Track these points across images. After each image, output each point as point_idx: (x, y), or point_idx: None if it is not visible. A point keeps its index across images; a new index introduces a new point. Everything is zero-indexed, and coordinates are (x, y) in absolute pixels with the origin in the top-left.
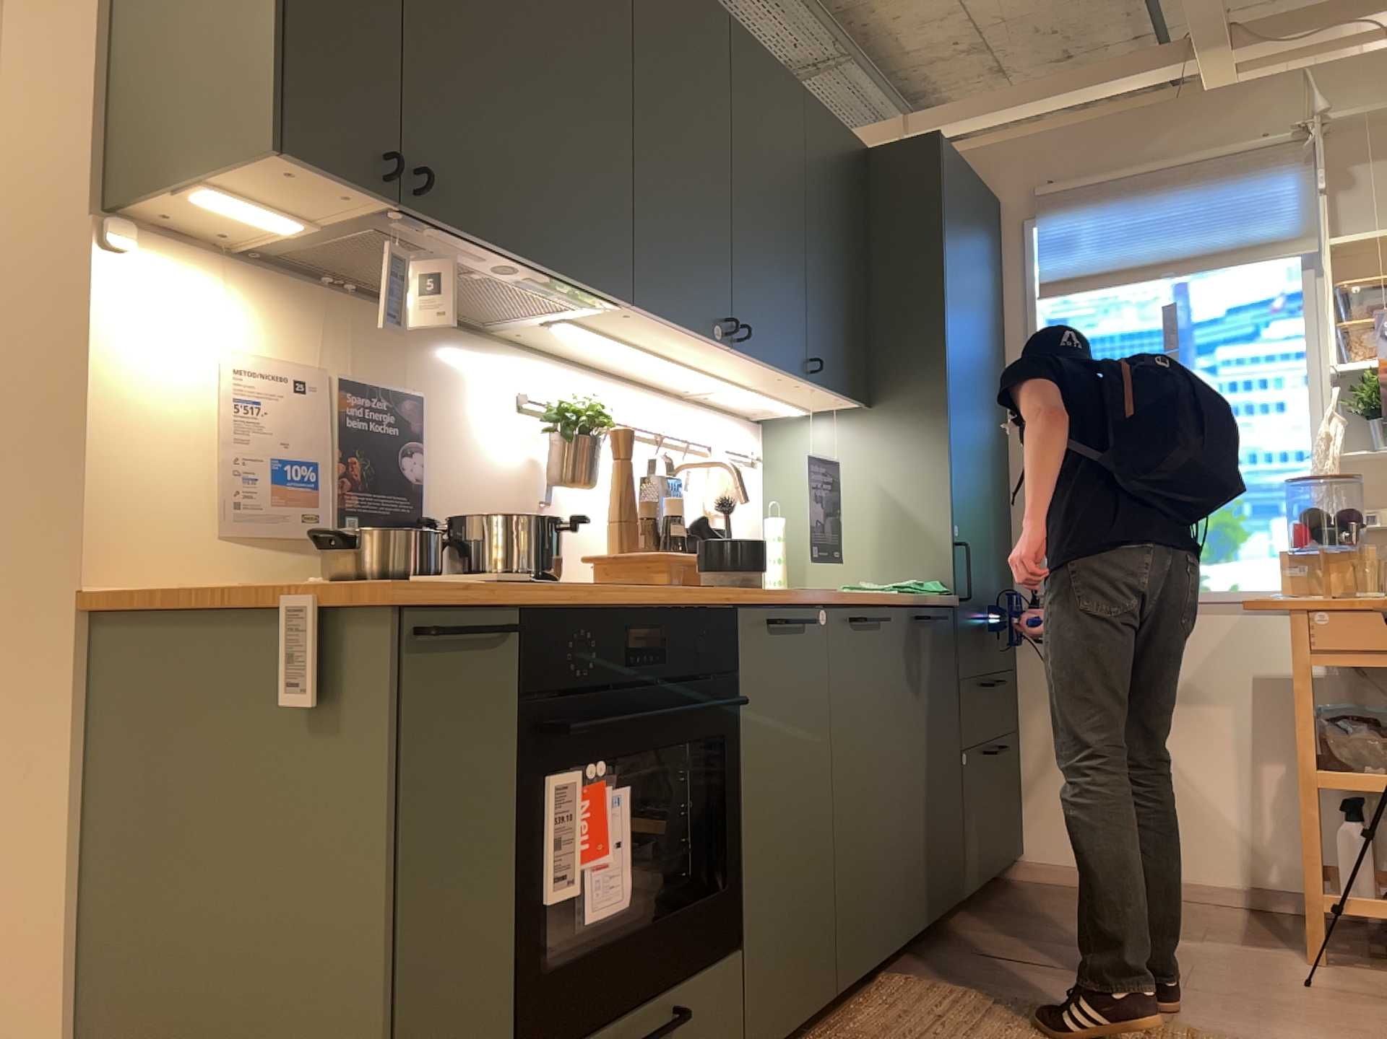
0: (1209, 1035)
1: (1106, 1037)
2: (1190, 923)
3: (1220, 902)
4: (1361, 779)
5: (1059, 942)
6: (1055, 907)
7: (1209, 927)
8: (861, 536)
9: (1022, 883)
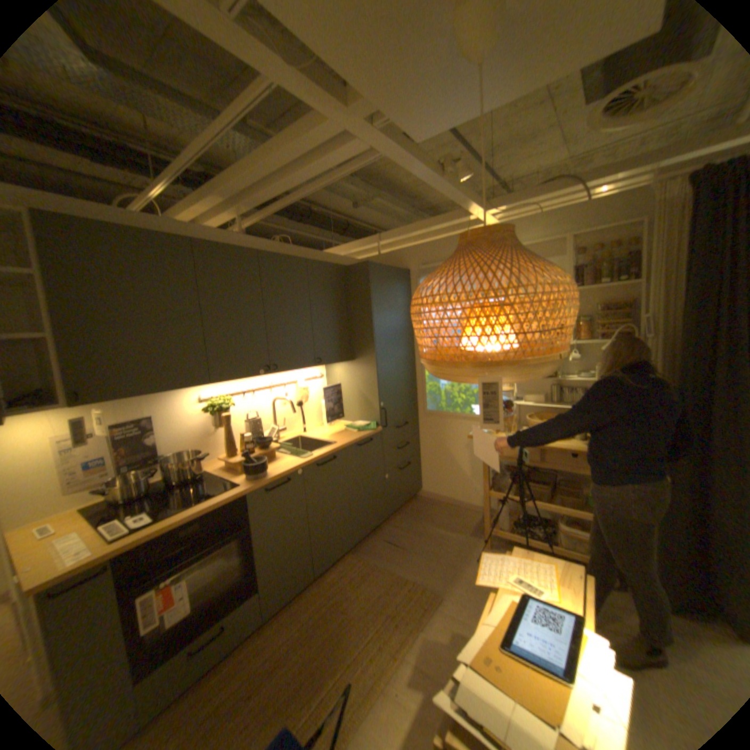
0: (427, 593)
1: (395, 593)
2: (460, 523)
3: (475, 511)
4: (501, 497)
5: (412, 534)
6: (422, 513)
7: (465, 526)
8: (353, 404)
9: (420, 498)
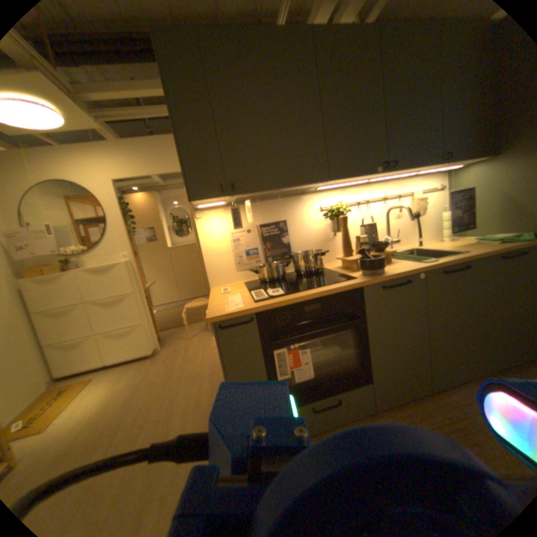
0: None
1: None
2: None
3: None
4: None
5: None
6: None
7: None
8: (490, 213)
9: None
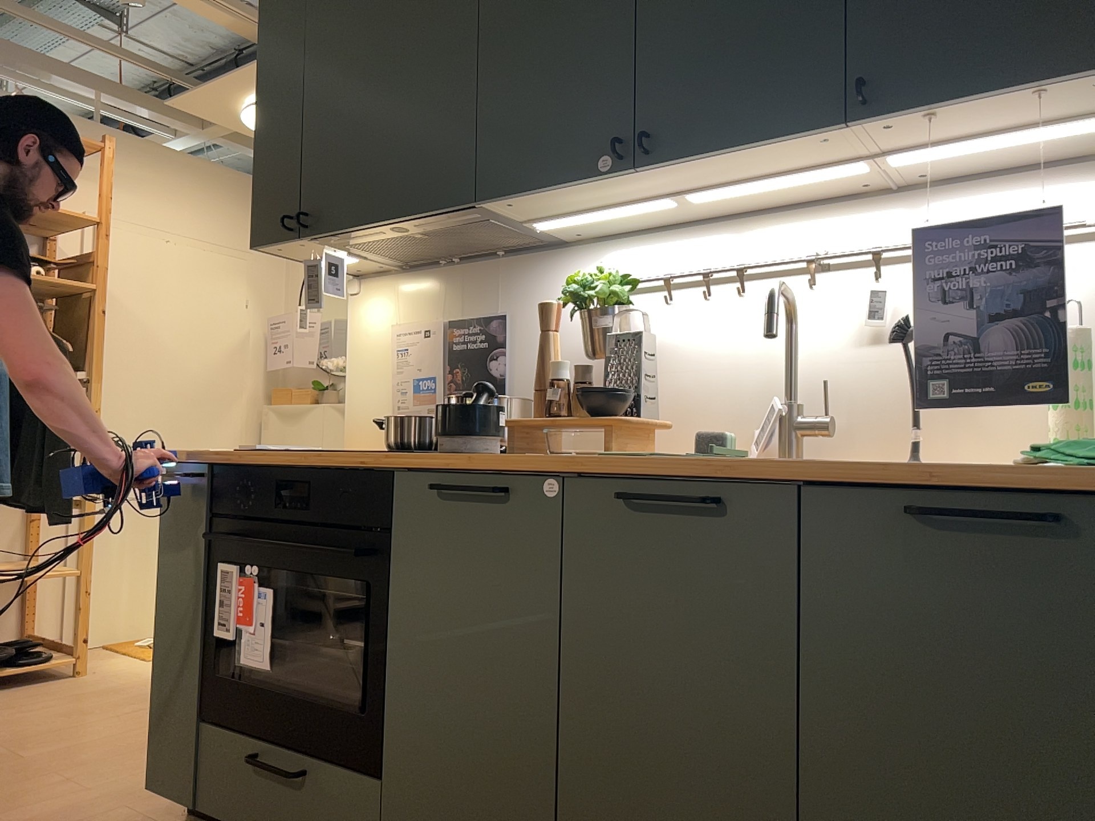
0: None
1: None
2: None
3: None
4: None
5: None
6: None
7: None
8: None
9: None
